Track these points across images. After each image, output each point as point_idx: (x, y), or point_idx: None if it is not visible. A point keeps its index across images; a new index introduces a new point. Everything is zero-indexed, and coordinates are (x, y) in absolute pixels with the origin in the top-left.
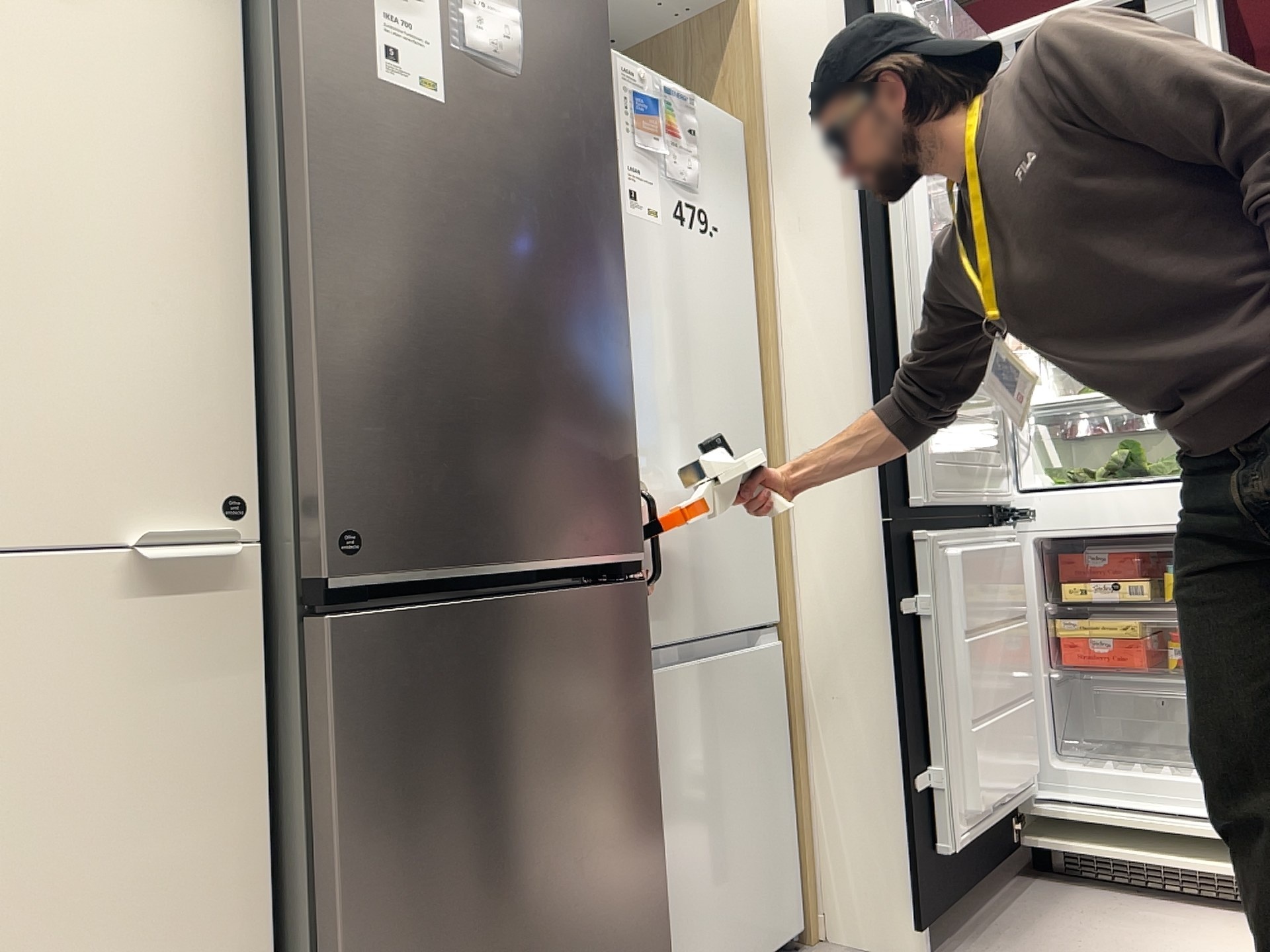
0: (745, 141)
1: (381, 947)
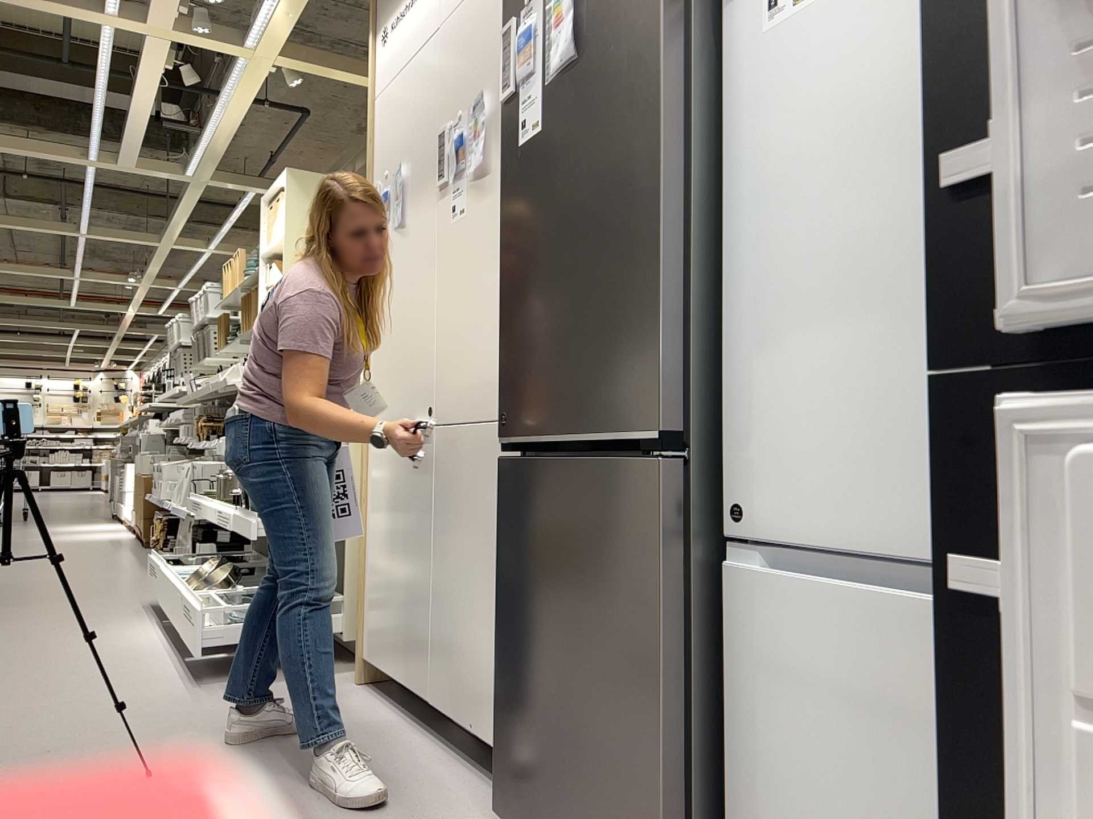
0: None
1: (506, 642)
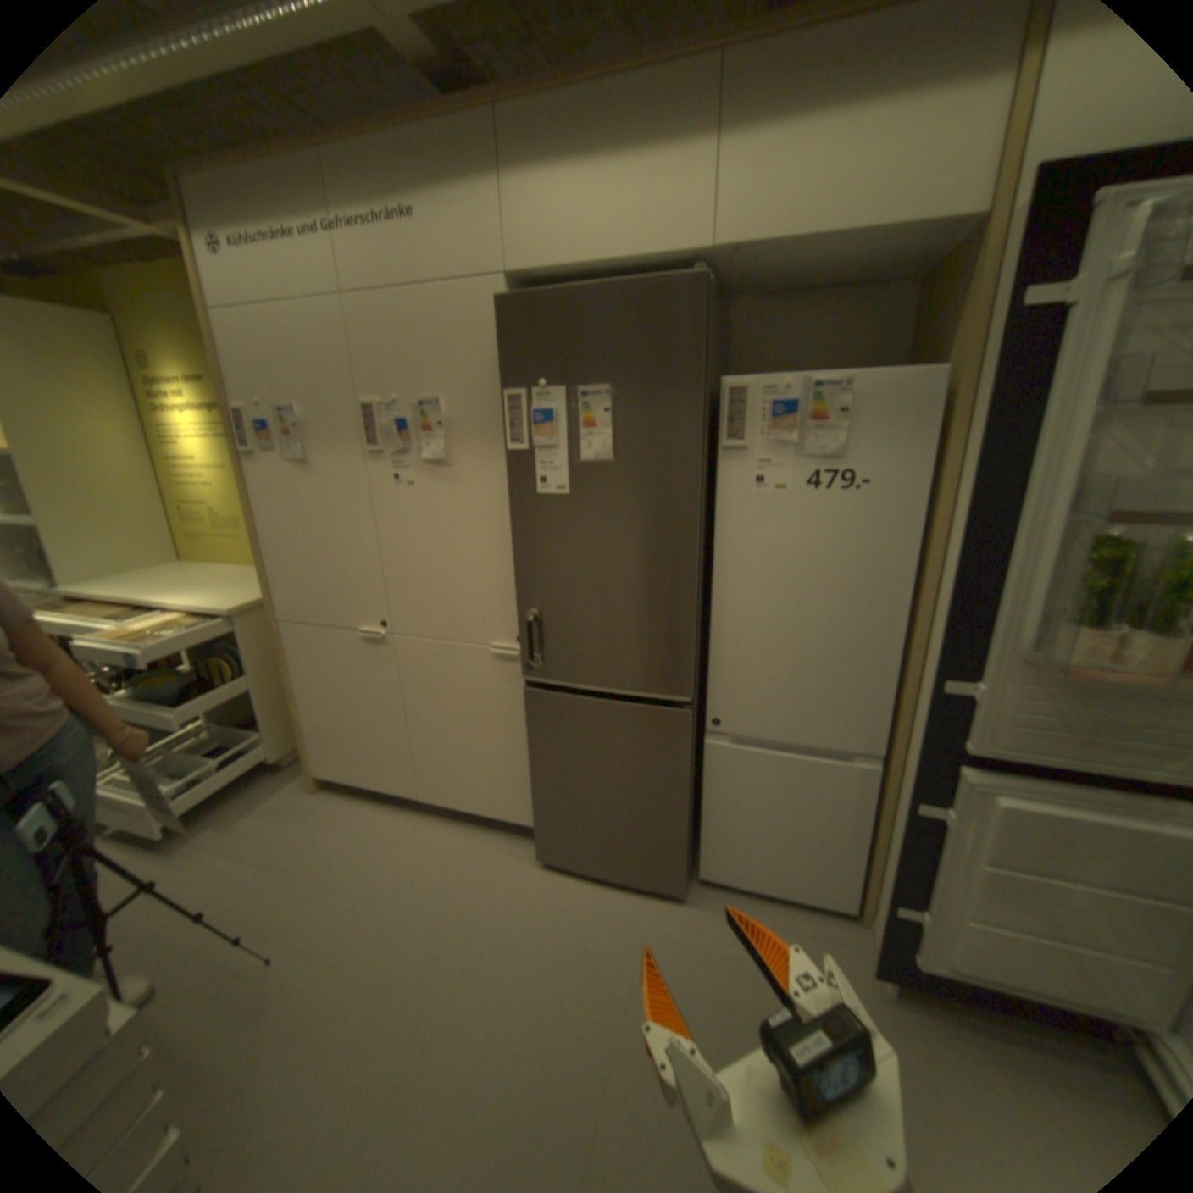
0: (959, 377)
1: (544, 783)
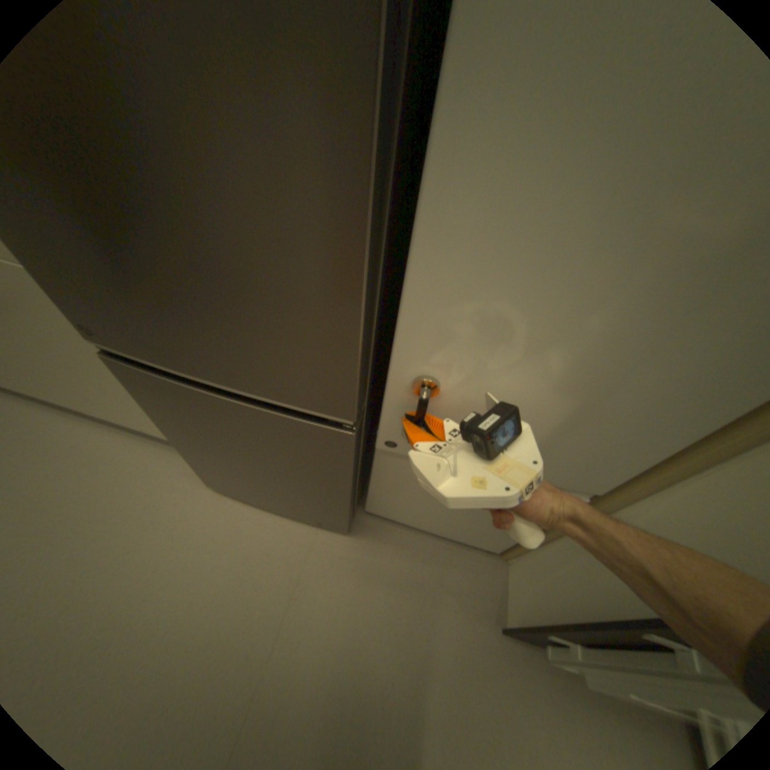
0: None
1: (185, 445)
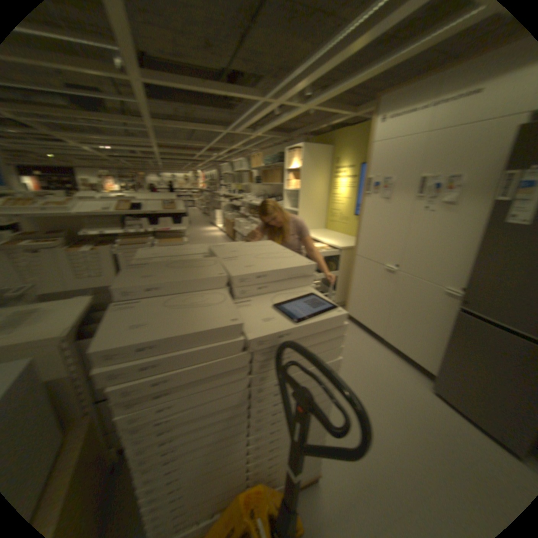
0: None
1: (452, 357)
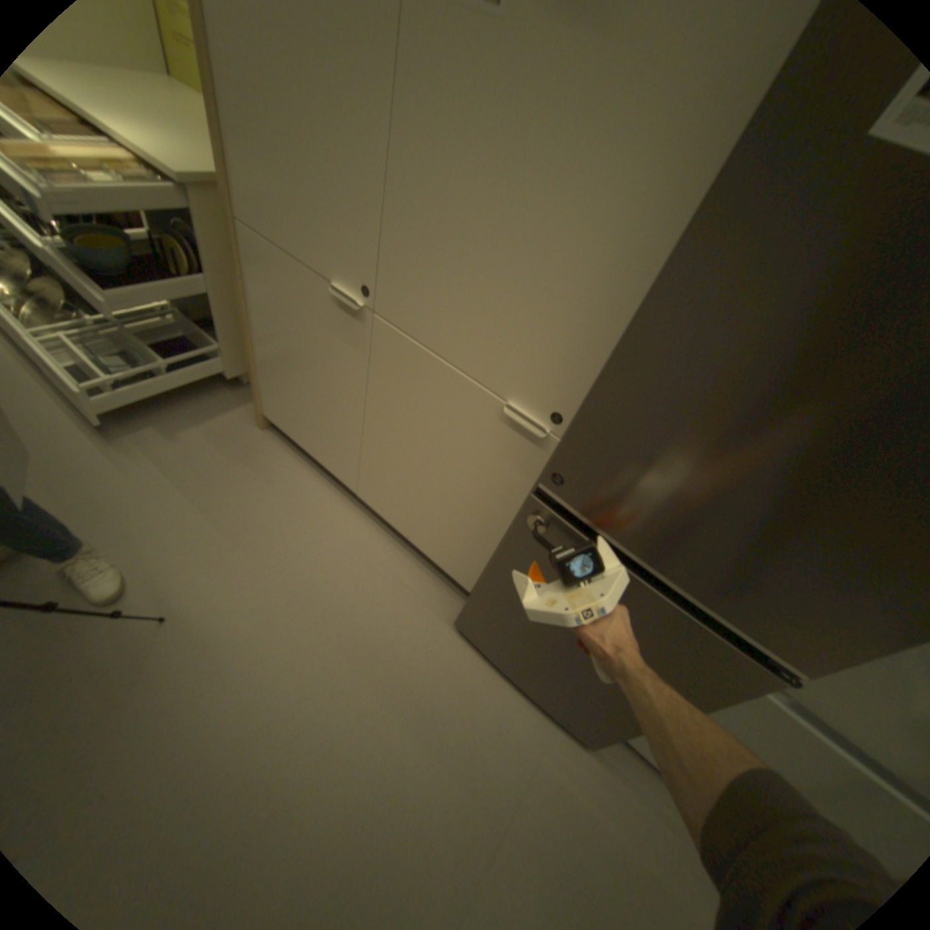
0: None
1: (500, 587)
